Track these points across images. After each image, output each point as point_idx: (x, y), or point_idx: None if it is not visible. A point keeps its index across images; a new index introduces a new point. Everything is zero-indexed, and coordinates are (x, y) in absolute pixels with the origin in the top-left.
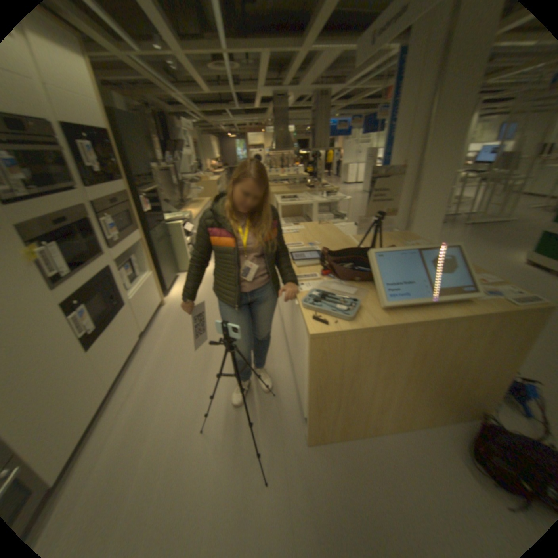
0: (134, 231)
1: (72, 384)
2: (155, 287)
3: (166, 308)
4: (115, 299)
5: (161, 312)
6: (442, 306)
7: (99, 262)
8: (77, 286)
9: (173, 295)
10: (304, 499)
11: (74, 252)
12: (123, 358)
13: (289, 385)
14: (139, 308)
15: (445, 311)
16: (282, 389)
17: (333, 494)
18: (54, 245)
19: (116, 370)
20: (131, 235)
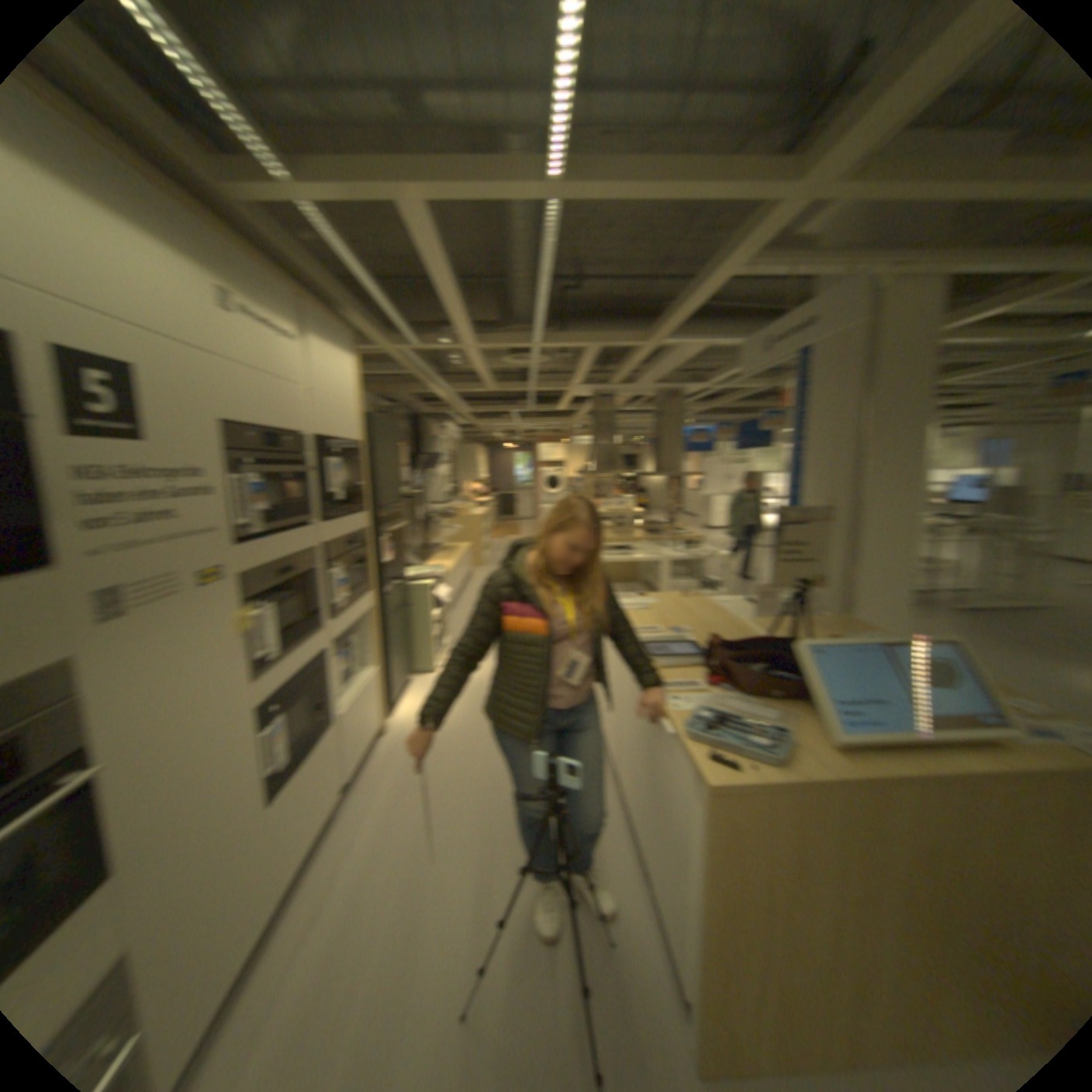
0: (361, 595)
1: (232, 875)
2: (374, 698)
3: (386, 742)
4: (318, 714)
5: (377, 751)
6: (947, 753)
7: (312, 643)
8: (278, 683)
9: (399, 718)
10: None
11: (286, 625)
12: (308, 838)
13: (641, 926)
14: (347, 736)
15: (956, 763)
16: (627, 935)
17: None
18: (267, 611)
19: (294, 861)
20: (358, 601)
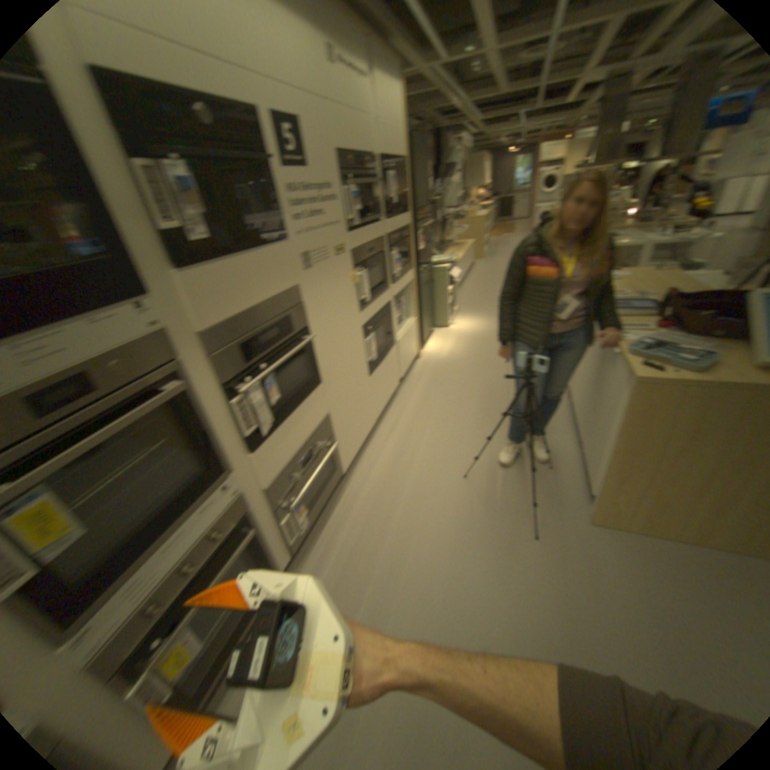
0: (411, 270)
1: (363, 400)
2: (418, 336)
3: (425, 362)
4: (393, 337)
5: (420, 365)
6: None
7: (389, 296)
8: (375, 315)
9: (431, 350)
10: (584, 567)
11: (377, 283)
12: (390, 397)
13: (575, 465)
14: (405, 353)
15: None
16: (564, 466)
17: (623, 576)
18: (369, 273)
19: (385, 405)
20: (410, 274)
